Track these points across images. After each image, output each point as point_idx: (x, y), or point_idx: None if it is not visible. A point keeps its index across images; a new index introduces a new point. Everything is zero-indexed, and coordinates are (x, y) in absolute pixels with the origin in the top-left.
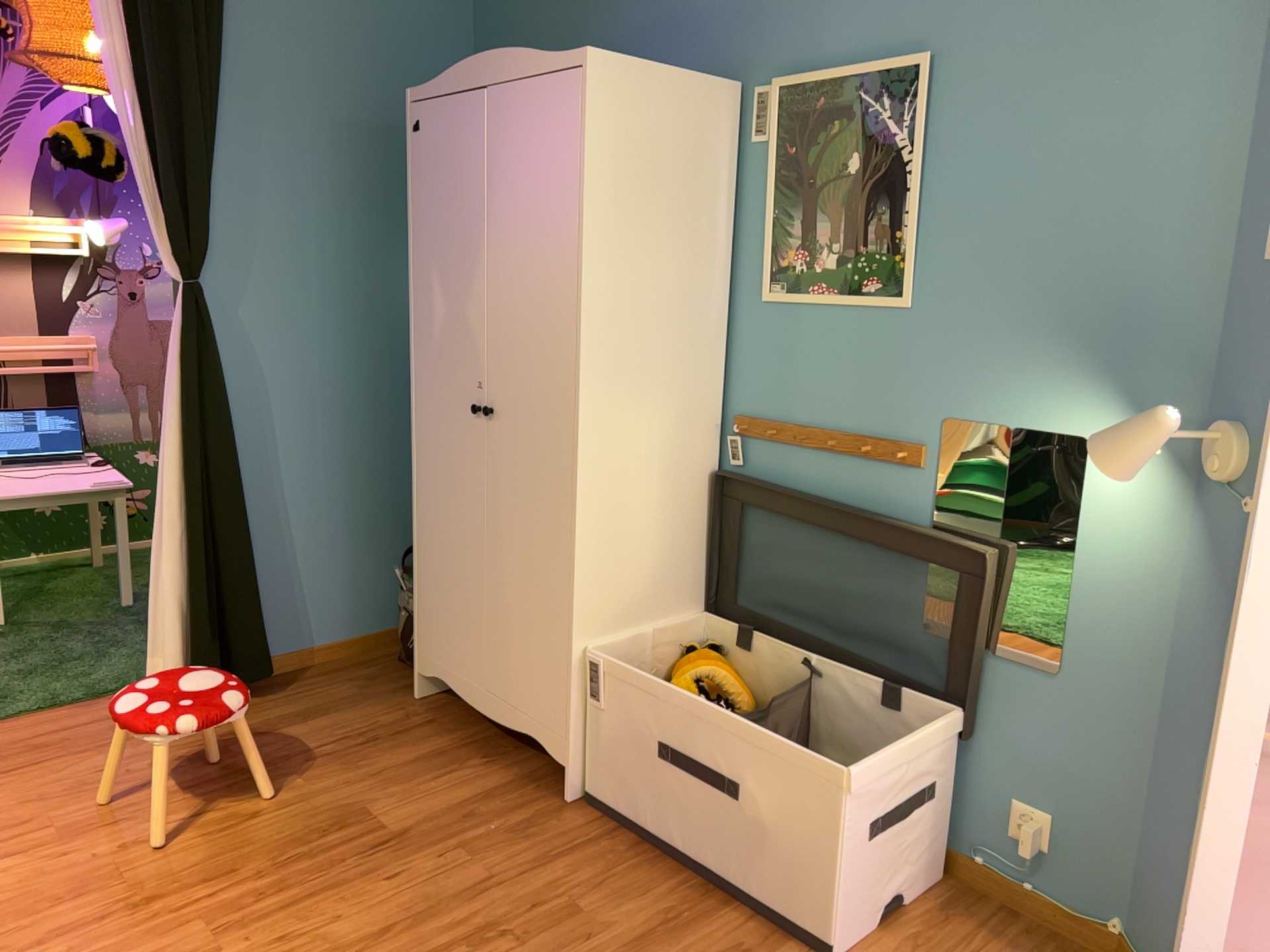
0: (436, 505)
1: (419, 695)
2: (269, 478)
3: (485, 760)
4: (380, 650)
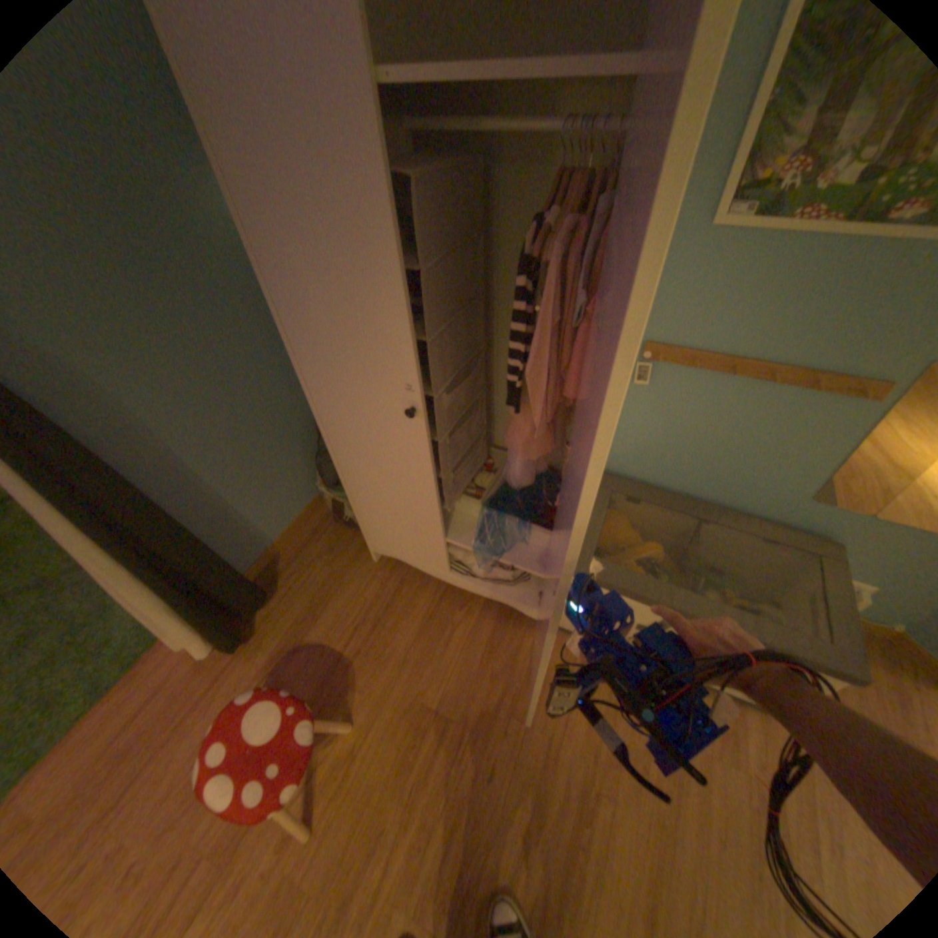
0: (369, 470)
1: (379, 558)
2: (175, 469)
3: (464, 609)
4: (318, 515)
